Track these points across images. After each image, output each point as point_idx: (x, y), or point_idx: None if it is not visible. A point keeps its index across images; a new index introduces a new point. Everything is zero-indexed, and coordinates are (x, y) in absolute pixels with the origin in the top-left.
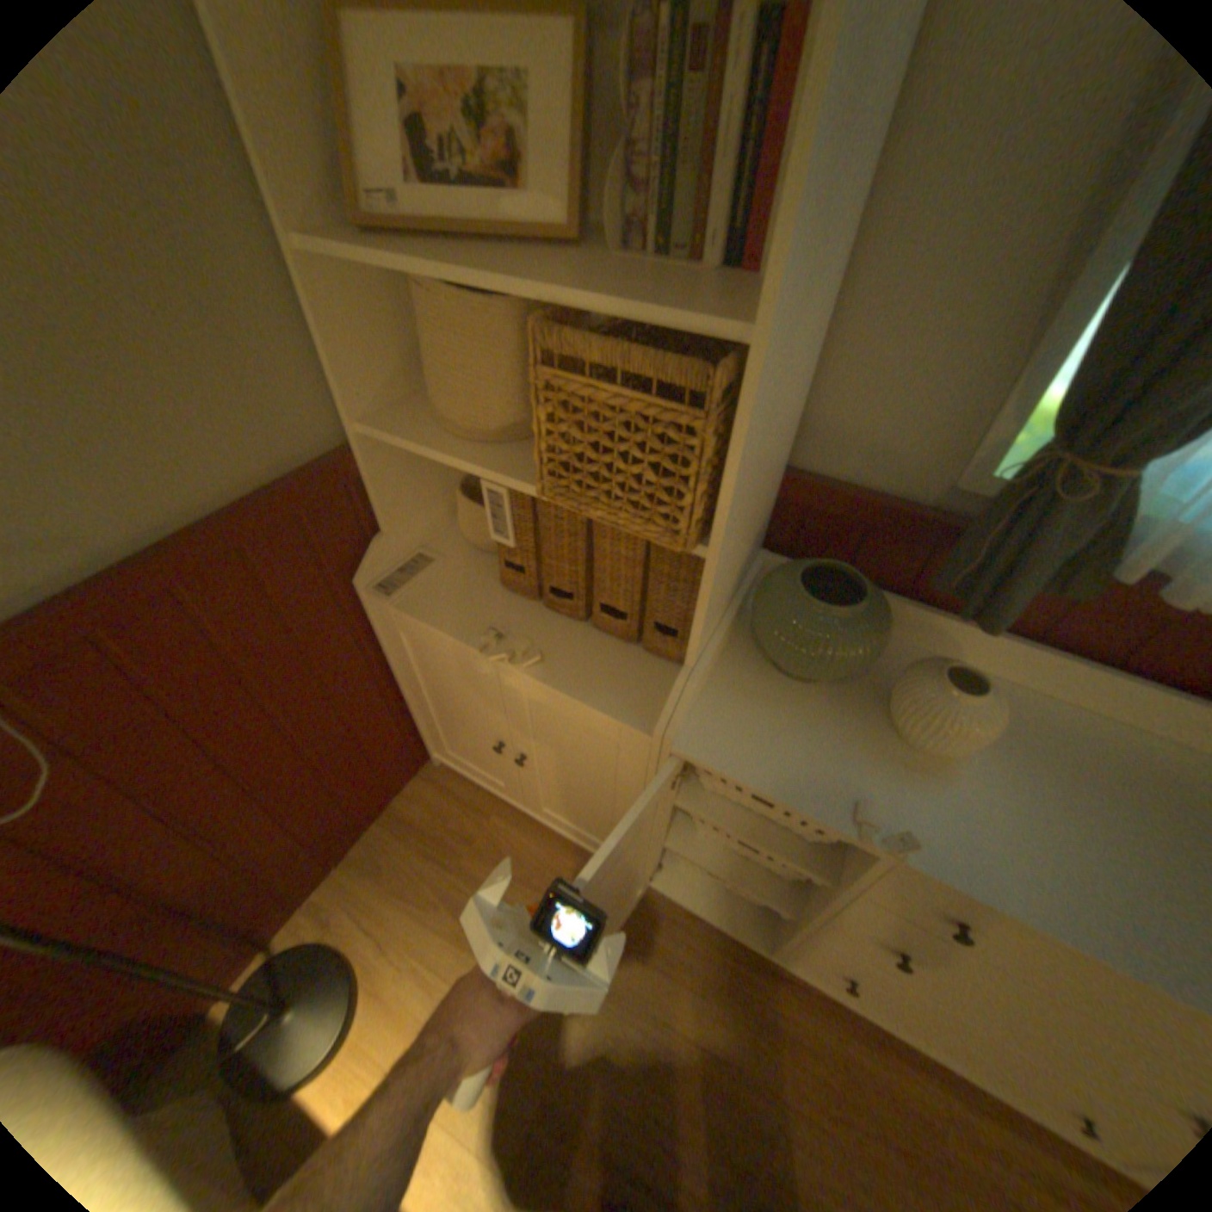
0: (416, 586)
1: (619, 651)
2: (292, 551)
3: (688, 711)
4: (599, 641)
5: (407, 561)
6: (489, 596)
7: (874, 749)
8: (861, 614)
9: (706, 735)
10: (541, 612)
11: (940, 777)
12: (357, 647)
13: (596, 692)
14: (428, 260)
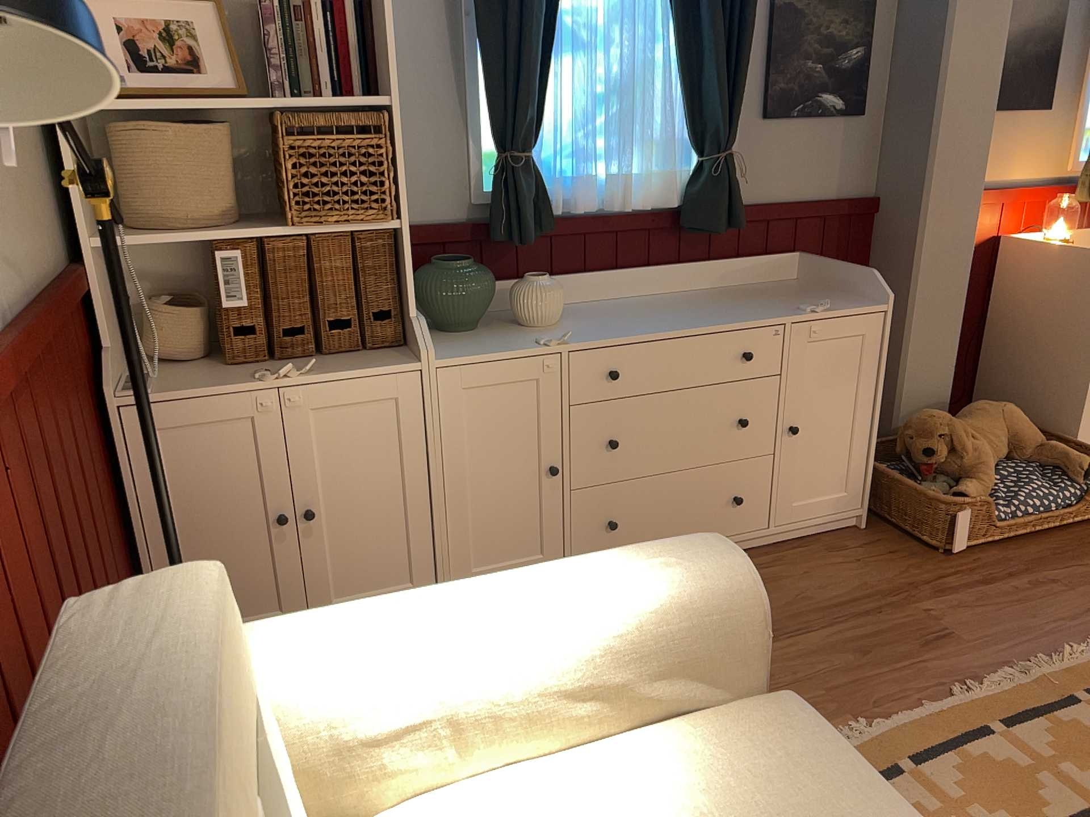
0: (154, 385)
1: (351, 356)
2: (72, 343)
3: (425, 339)
4: (333, 358)
5: (122, 381)
6: (223, 371)
7: (521, 332)
8: (472, 264)
9: (441, 354)
10: (275, 364)
11: (555, 329)
12: (104, 475)
13: (361, 368)
14: (184, 104)
